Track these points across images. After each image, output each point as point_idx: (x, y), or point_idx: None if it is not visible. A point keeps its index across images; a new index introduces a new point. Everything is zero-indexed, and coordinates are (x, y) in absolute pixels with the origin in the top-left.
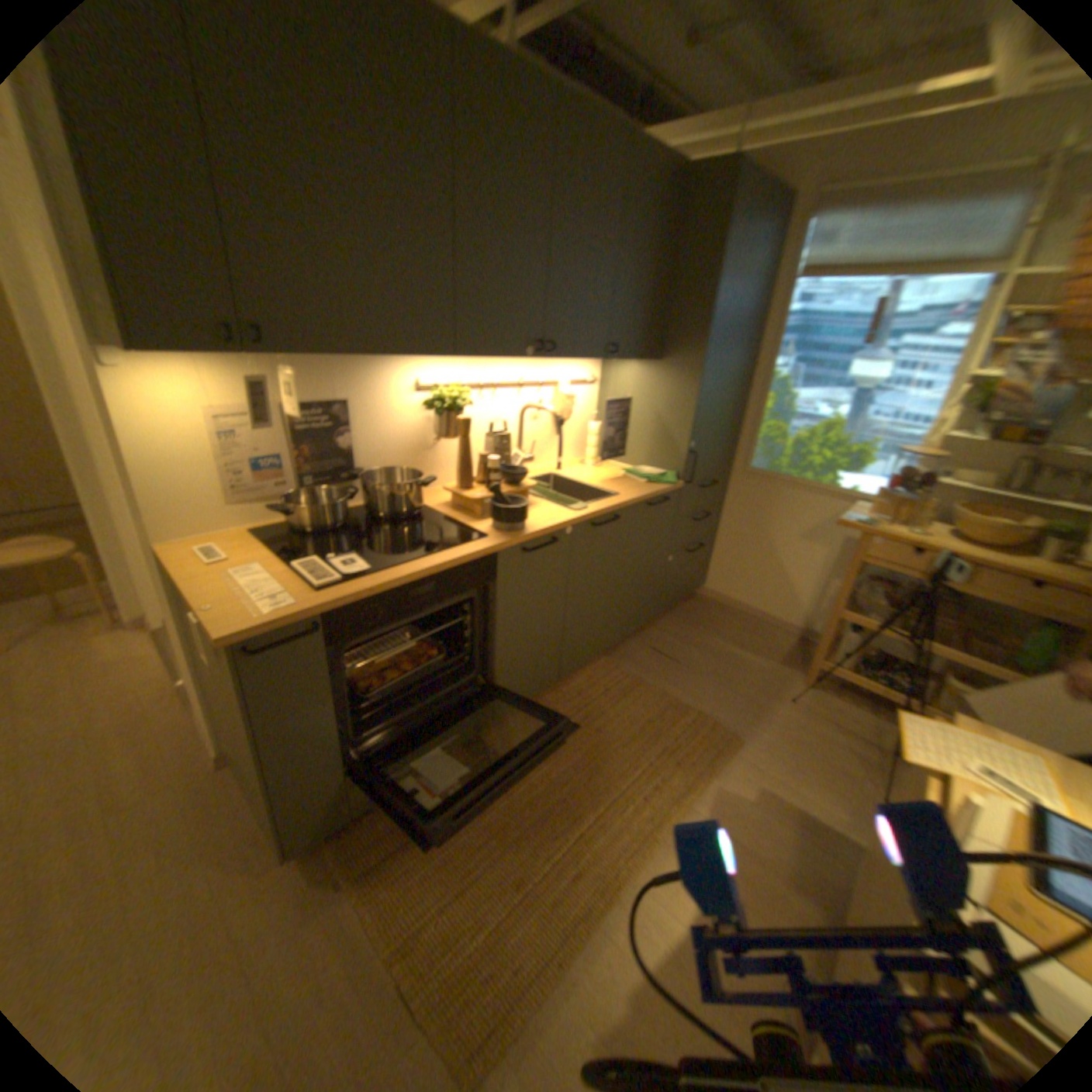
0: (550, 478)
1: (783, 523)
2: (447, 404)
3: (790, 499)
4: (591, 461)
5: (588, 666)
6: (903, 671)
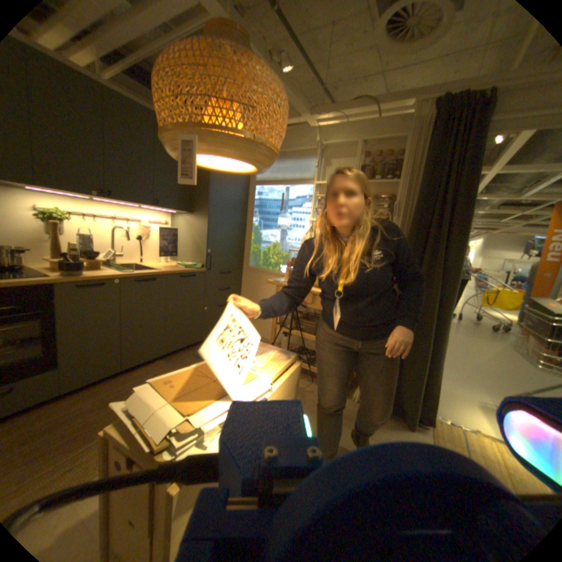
0: (133, 265)
1: (264, 290)
2: (46, 215)
3: (265, 278)
4: (163, 259)
5: (151, 364)
6: (308, 352)
